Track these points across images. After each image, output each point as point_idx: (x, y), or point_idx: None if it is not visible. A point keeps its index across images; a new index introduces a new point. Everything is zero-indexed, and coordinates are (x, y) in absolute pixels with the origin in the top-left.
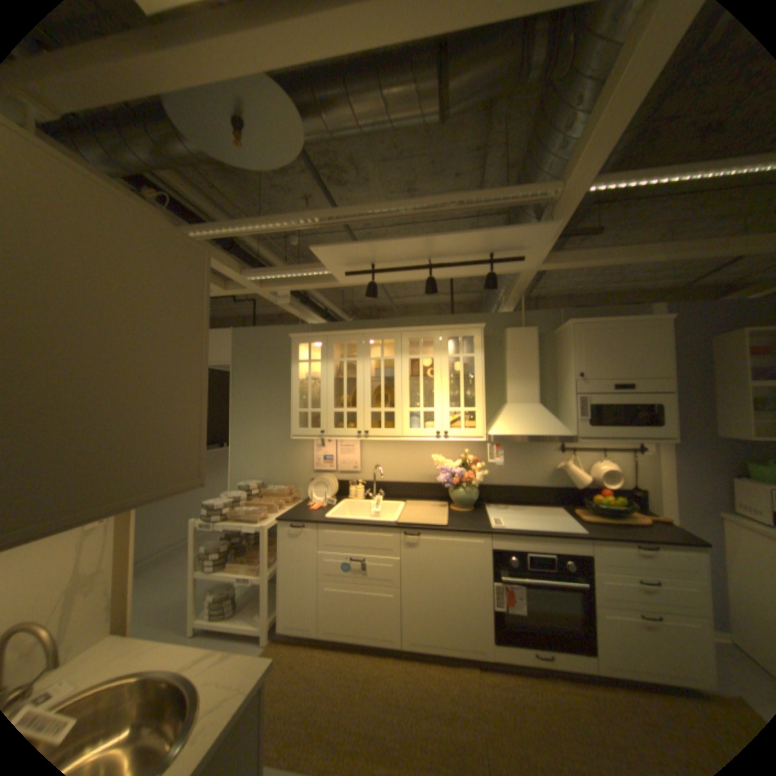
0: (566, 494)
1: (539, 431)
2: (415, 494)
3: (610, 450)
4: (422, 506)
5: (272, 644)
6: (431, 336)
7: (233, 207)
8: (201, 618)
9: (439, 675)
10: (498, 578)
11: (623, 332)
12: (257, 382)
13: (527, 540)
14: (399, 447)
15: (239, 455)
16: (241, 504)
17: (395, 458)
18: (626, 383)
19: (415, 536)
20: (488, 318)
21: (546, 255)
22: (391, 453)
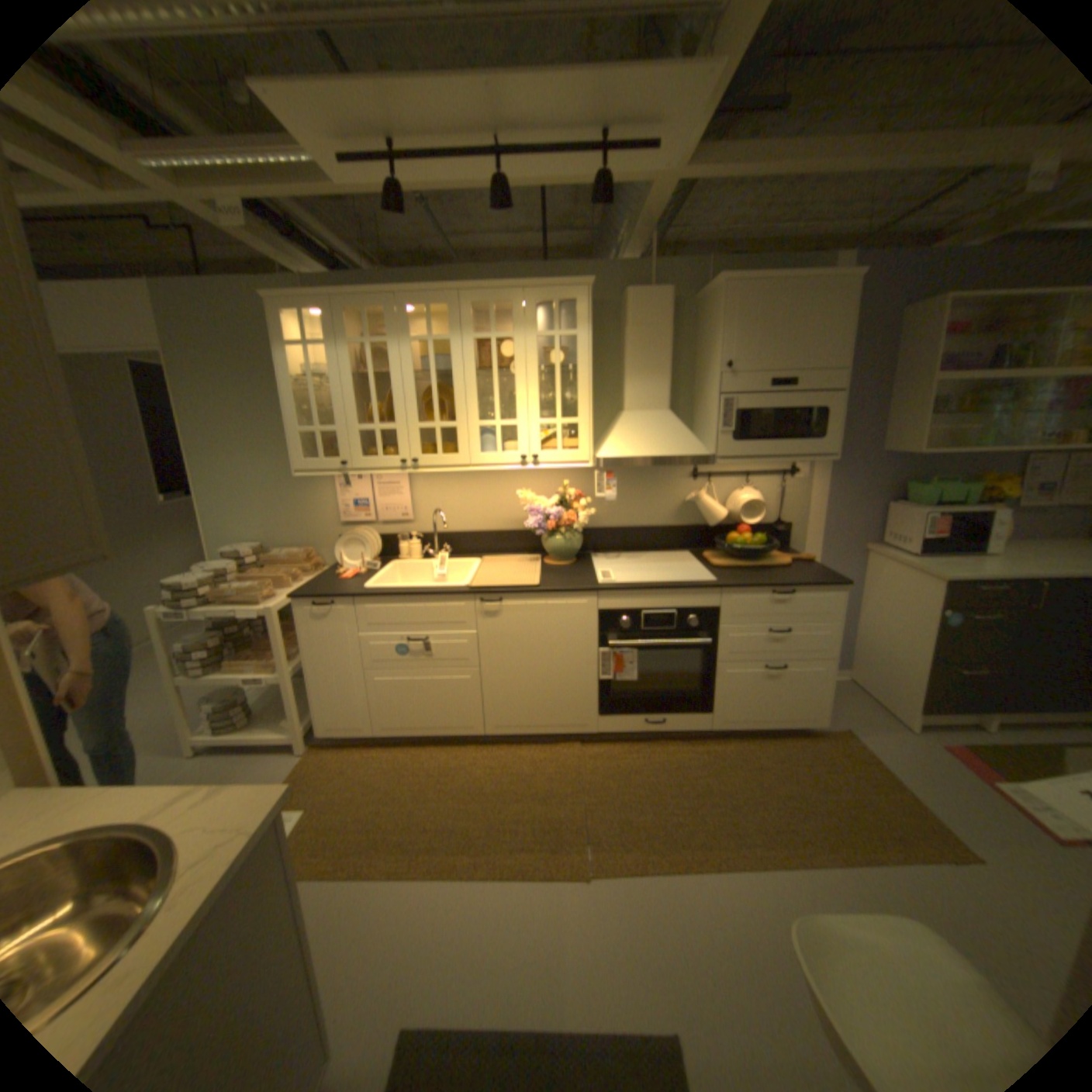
0: (695, 534)
1: (665, 450)
2: (496, 547)
3: (755, 473)
4: (505, 562)
5: (313, 749)
6: (508, 298)
7: None
8: (201, 733)
9: (532, 754)
10: (605, 642)
11: (794, 295)
12: (218, 383)
13: (641, 595)
14: (468, 482)
15: (213, 506)
16: (230, 579)
17: (464, 499)
18: (786, 377)
19: (495, 602)
20: (600, 269)
21: (696, 145)
22: (457, 491)
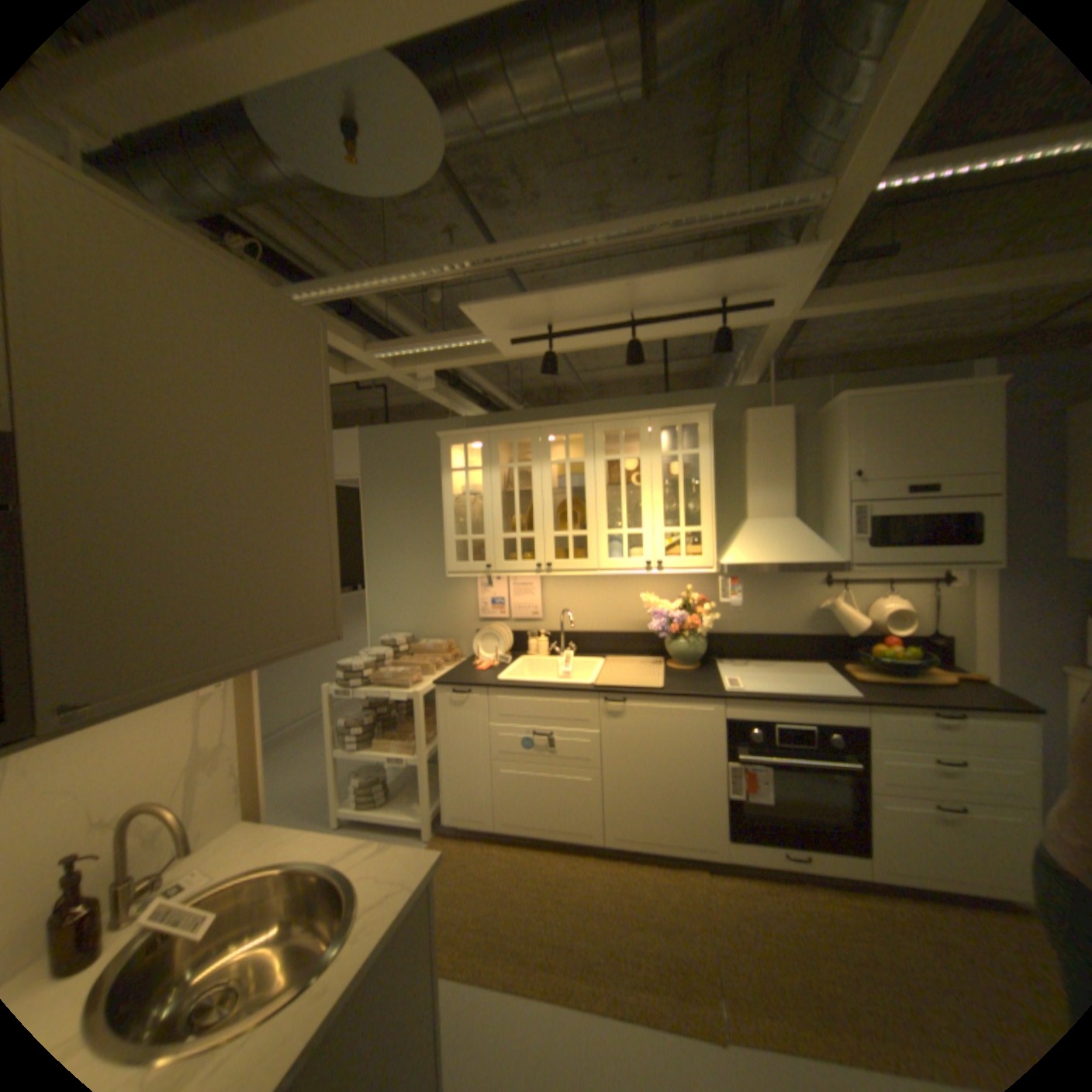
0: (834, 644)
1: (794, 557)
2: (618, 648)
3: (900, 581)
4: (628, 663)
5: (438, 838)
6: (636, 426)
7: (348, 252)
8: (346, 806)
9: (655, 878)
10: (735, 756)
11: (925, 407)
12: (396, 501)
13: (775, 707)
14: (594, 584)
15: (379, 600)
16: (387, 664)
17: (589, 600)
18: (926, 484)
19: (619, 702)
20: (719, 395)
21: (807, 296)
22: (583, 592)
